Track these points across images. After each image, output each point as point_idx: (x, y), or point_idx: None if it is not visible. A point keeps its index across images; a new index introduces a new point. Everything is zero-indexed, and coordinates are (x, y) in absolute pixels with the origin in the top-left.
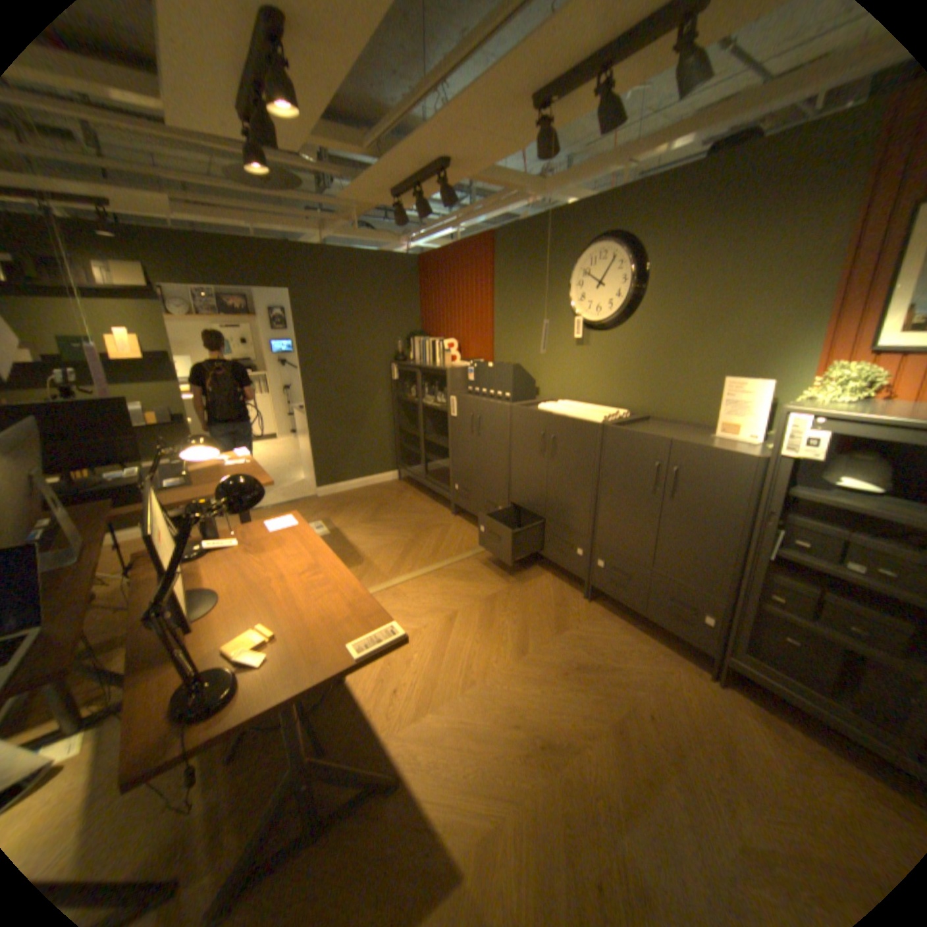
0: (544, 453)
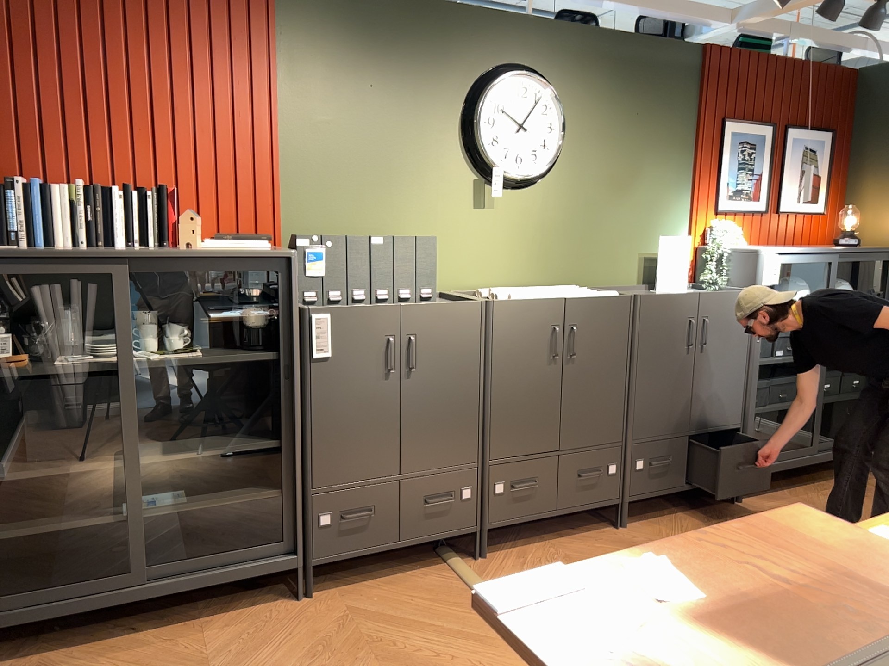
0: (556, 357)
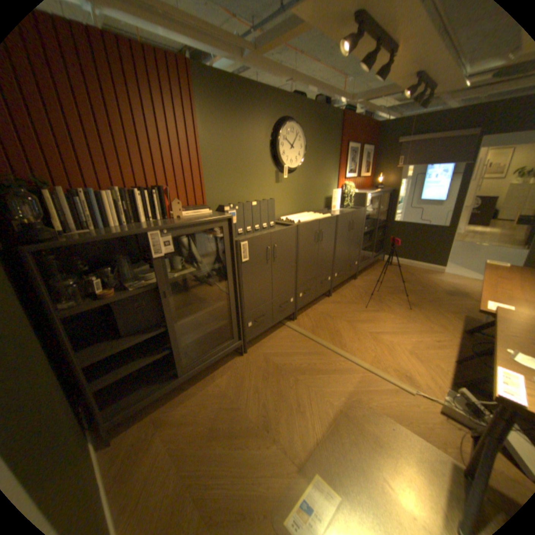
0: (316, 243)
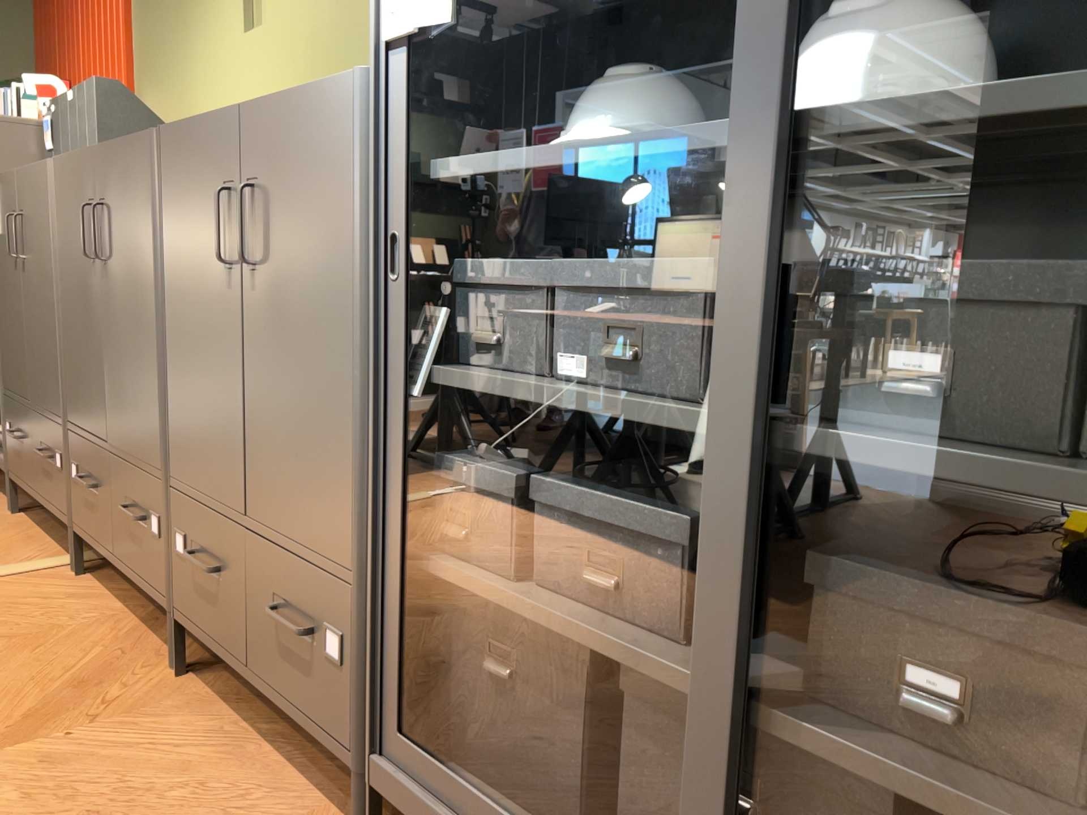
0: (94, 261)
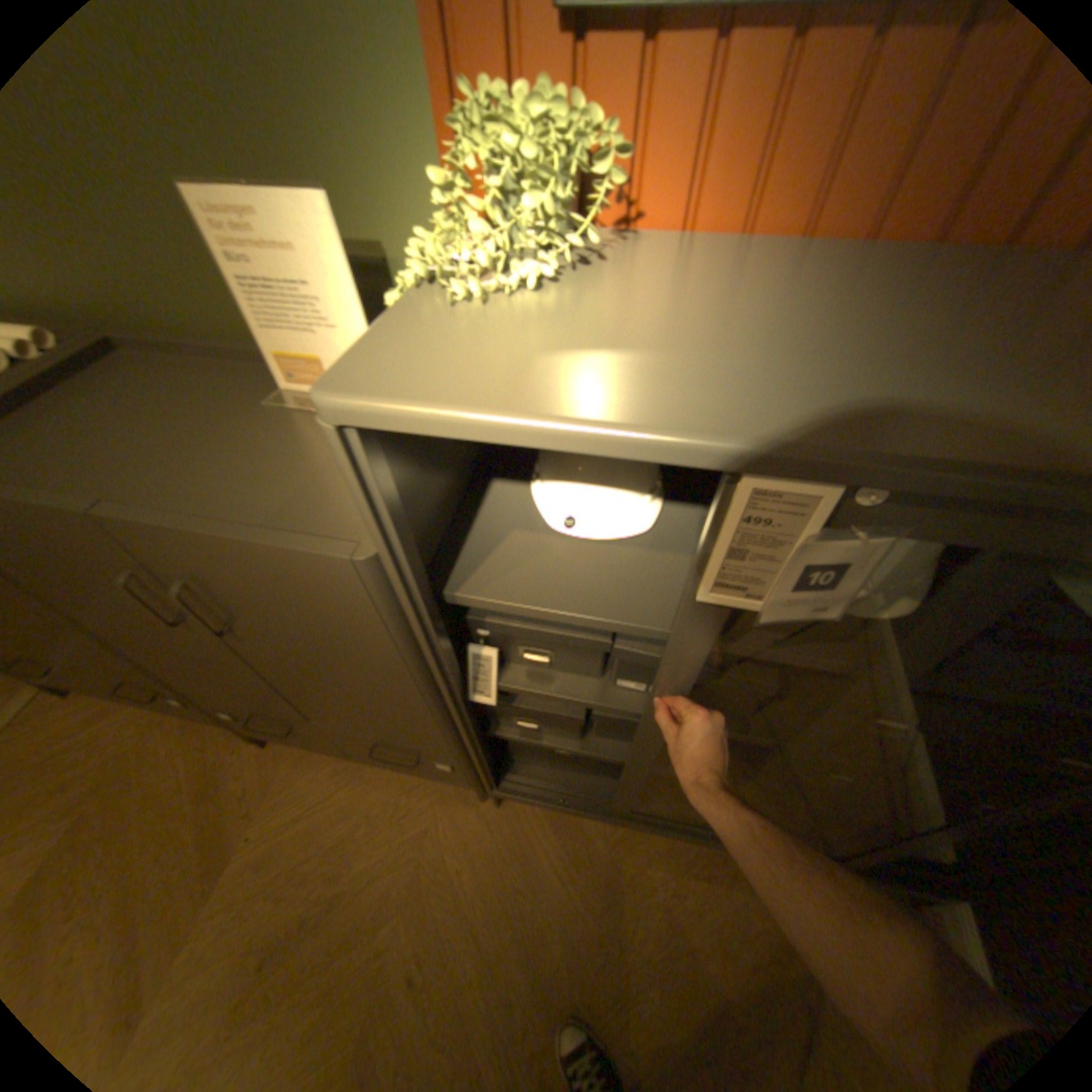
0: None
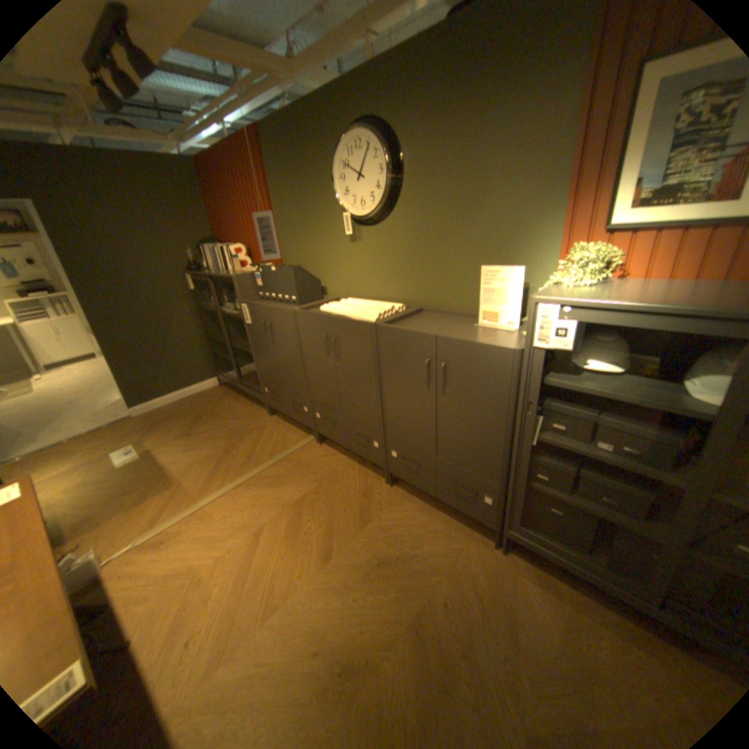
0: (330, 354)
